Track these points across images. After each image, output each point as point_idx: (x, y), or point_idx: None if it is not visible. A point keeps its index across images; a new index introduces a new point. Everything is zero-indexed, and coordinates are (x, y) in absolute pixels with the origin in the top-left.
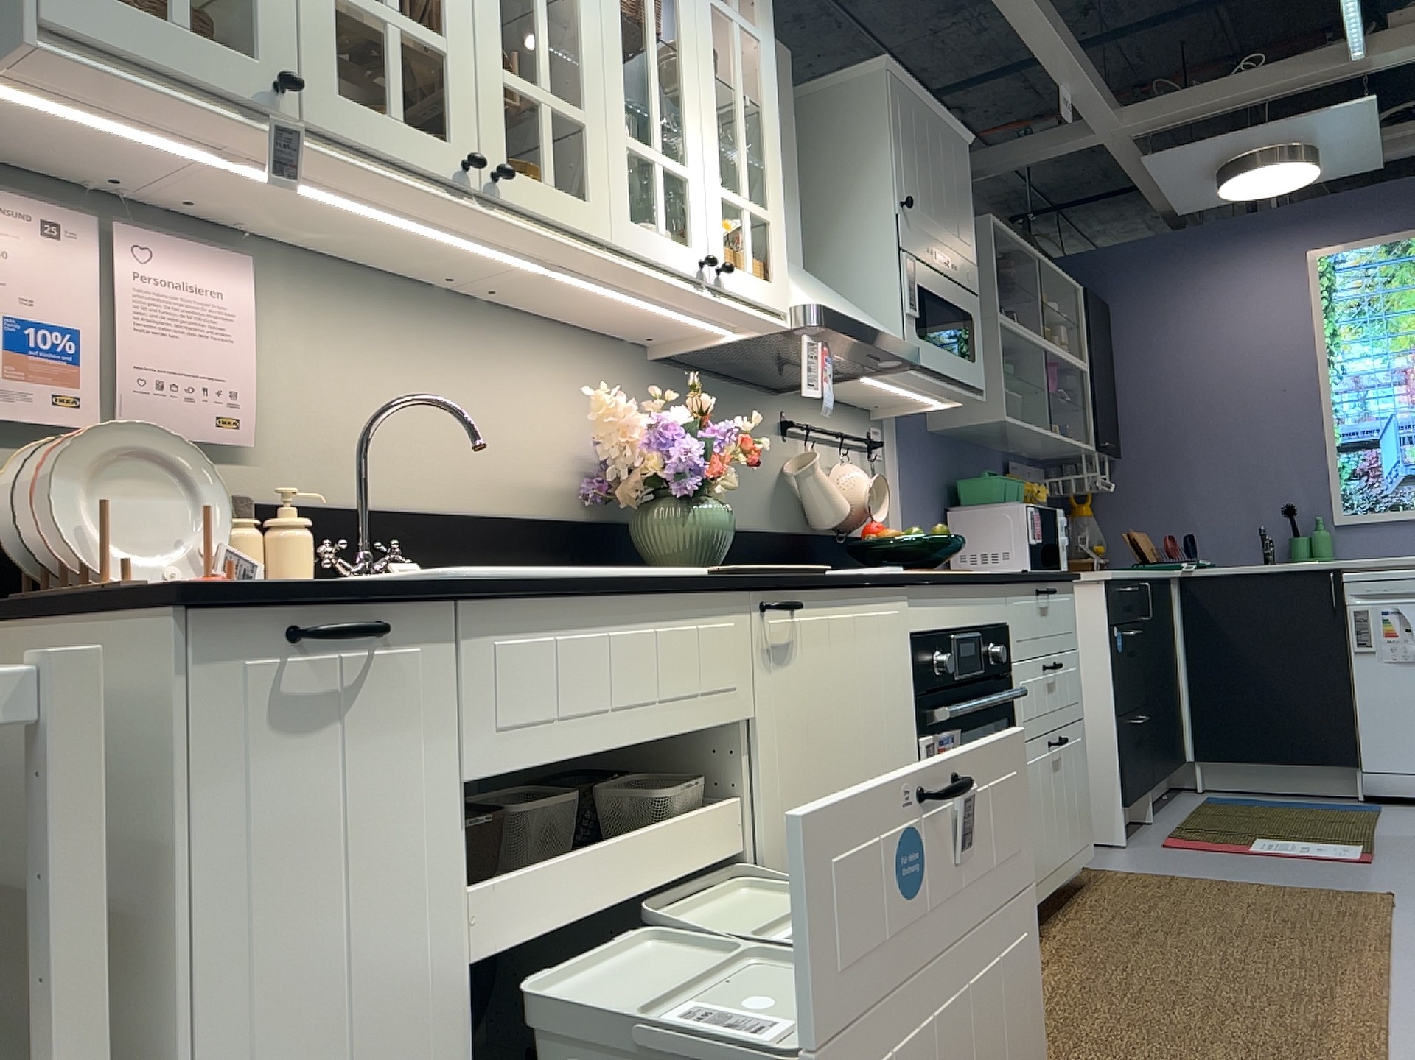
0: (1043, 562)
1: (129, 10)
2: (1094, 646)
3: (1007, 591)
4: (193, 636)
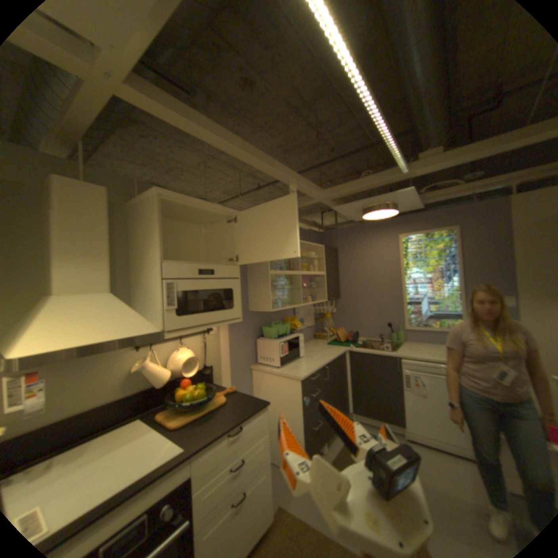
0: (287, 361)
1: None
2: (297, 404)
3: (191, 461)
4: None
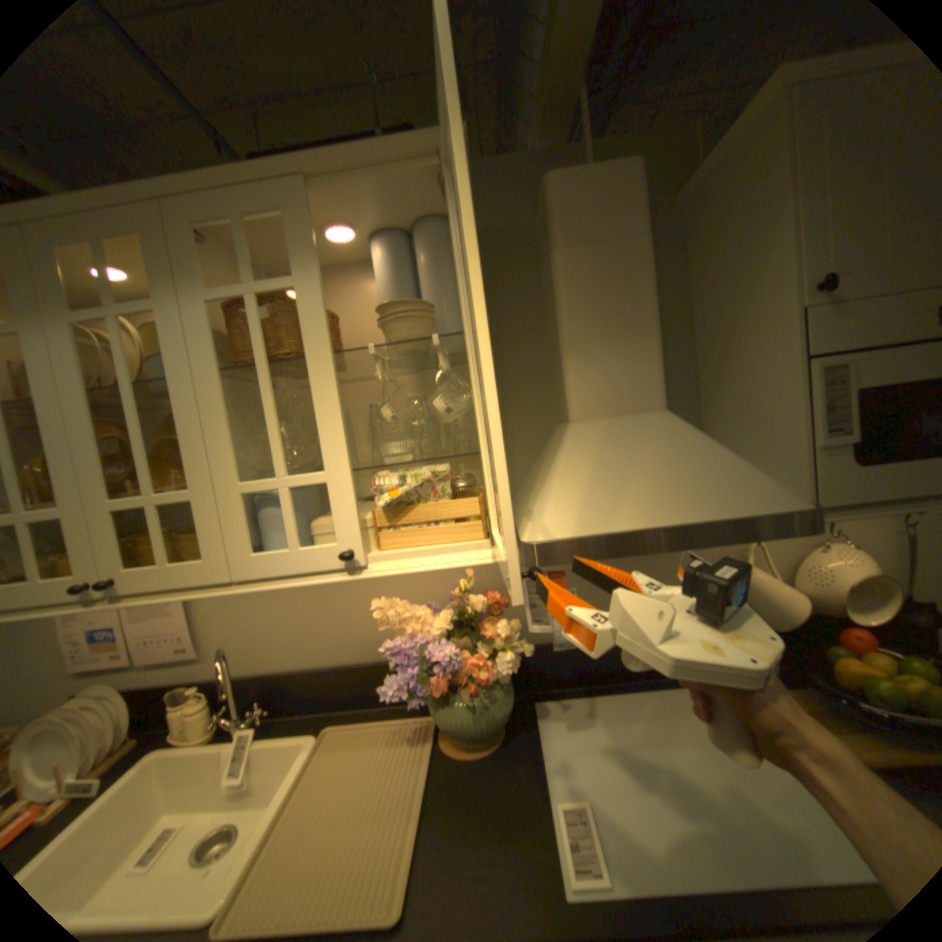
0: None
1: None
2: None
3: None
4: None
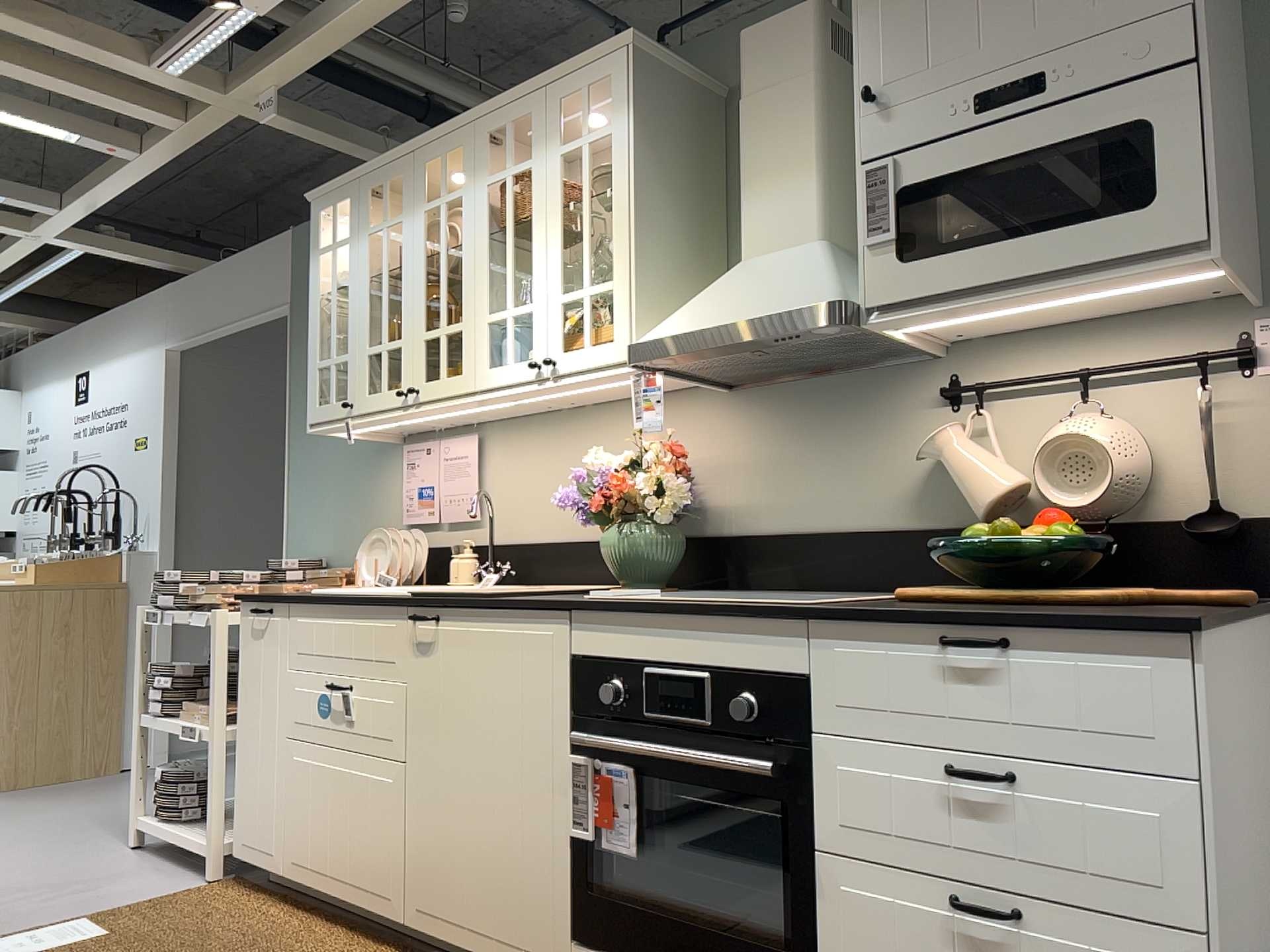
0: None
1: (324, 406)
2: None
3: (810, 631)
4: (243, 608)
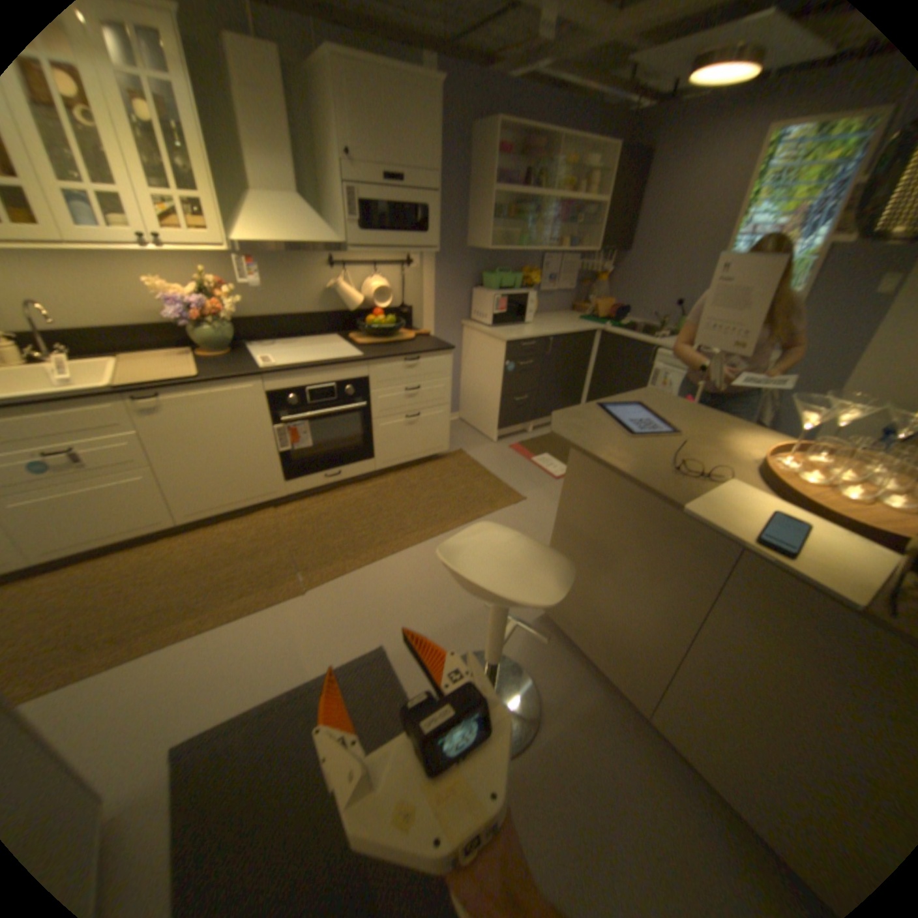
0: (504, 321)
1: None
2: (499, 367)
3: (369, 363)
4: None
